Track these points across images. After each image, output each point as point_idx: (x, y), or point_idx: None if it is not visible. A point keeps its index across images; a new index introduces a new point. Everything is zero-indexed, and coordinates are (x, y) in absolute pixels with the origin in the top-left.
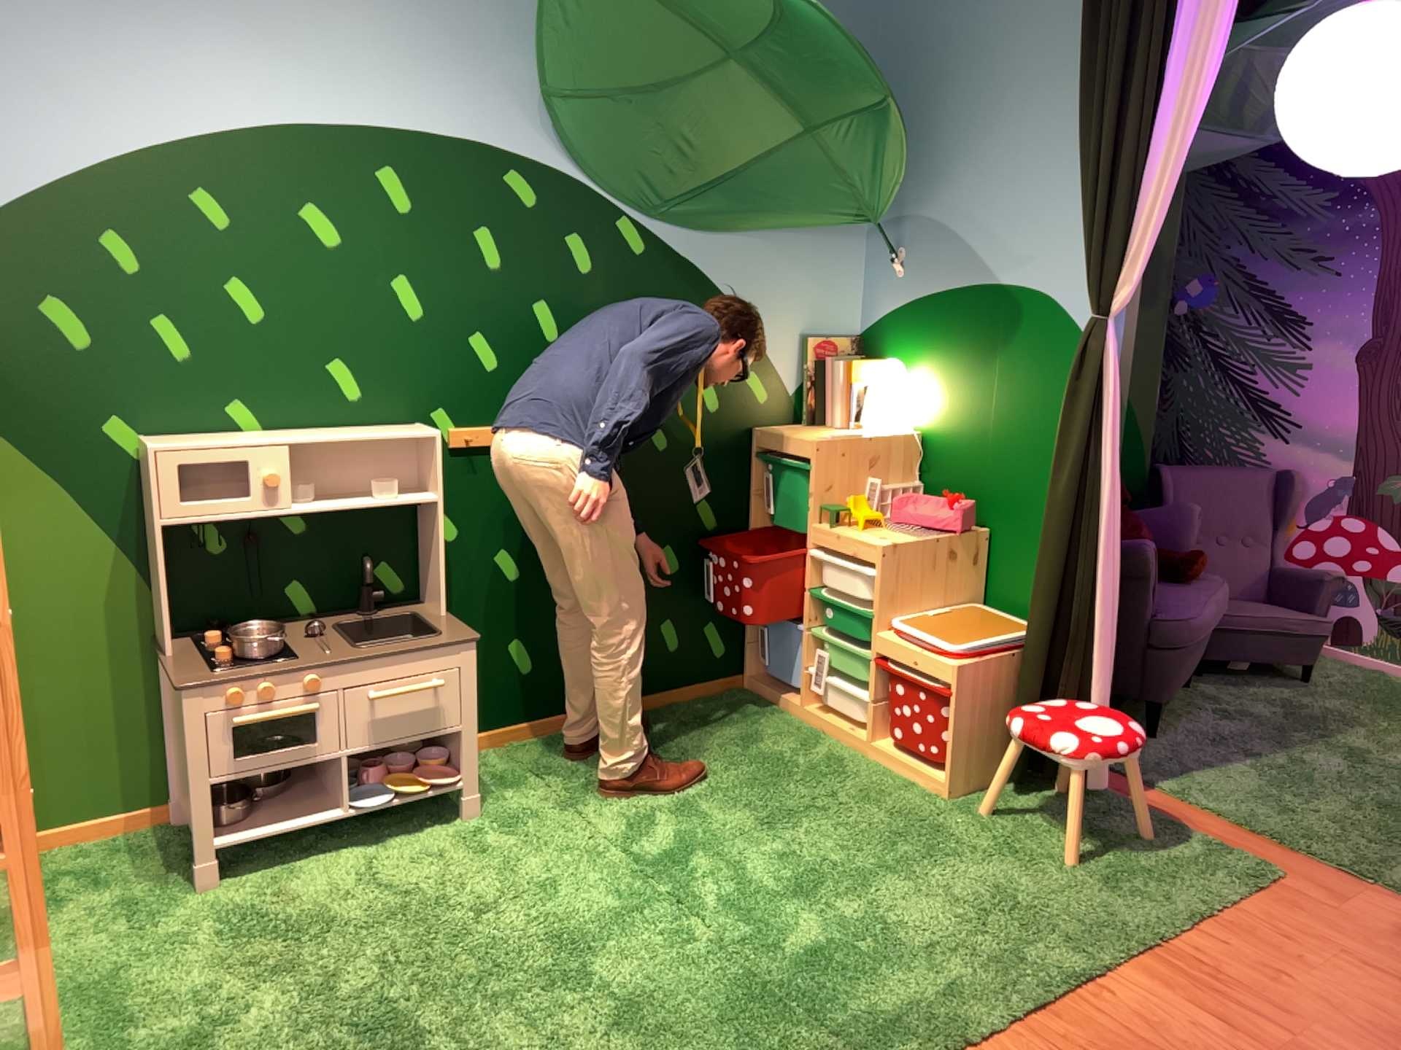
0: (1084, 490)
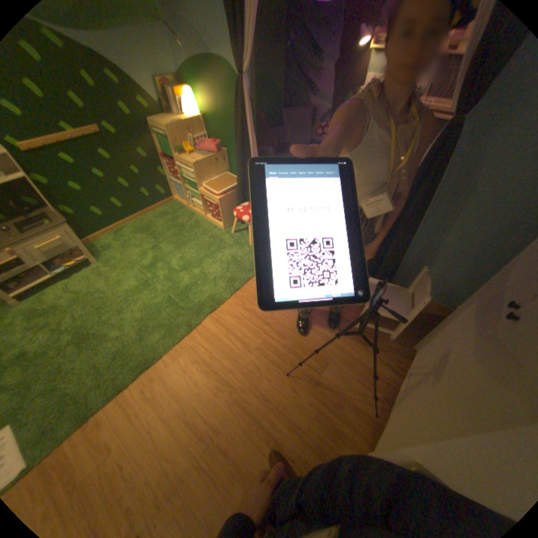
0: (244, 142)
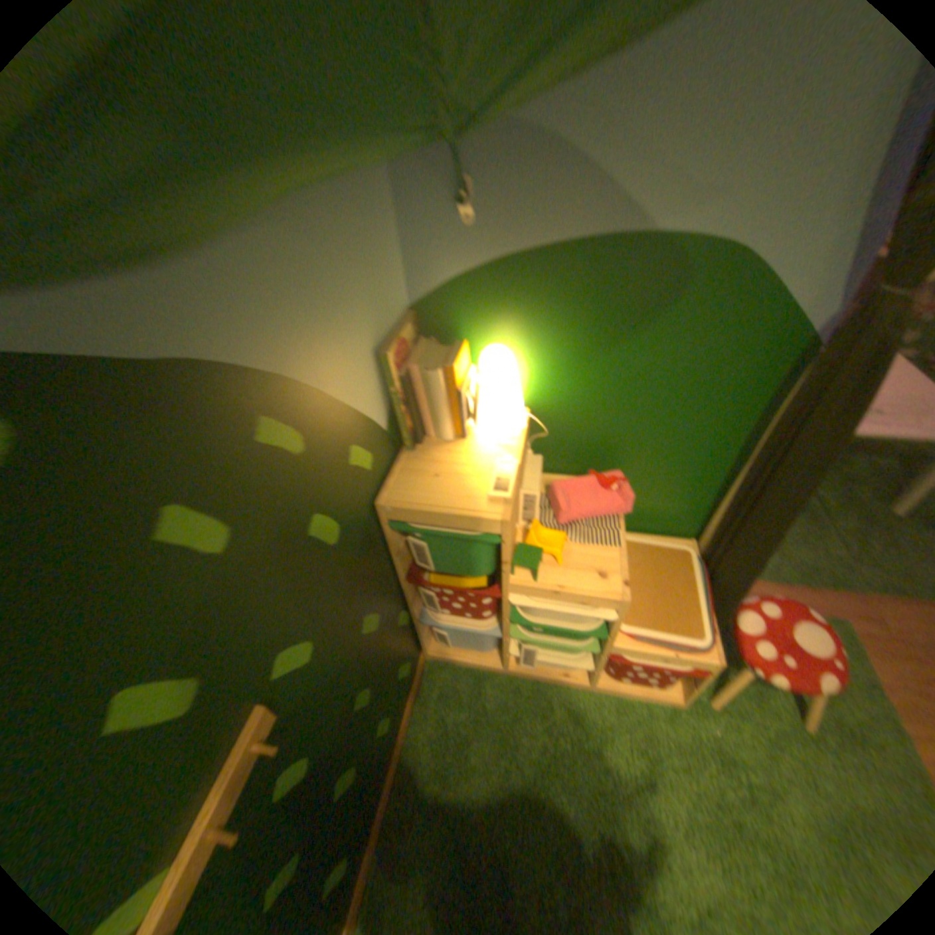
0: (815, 478)
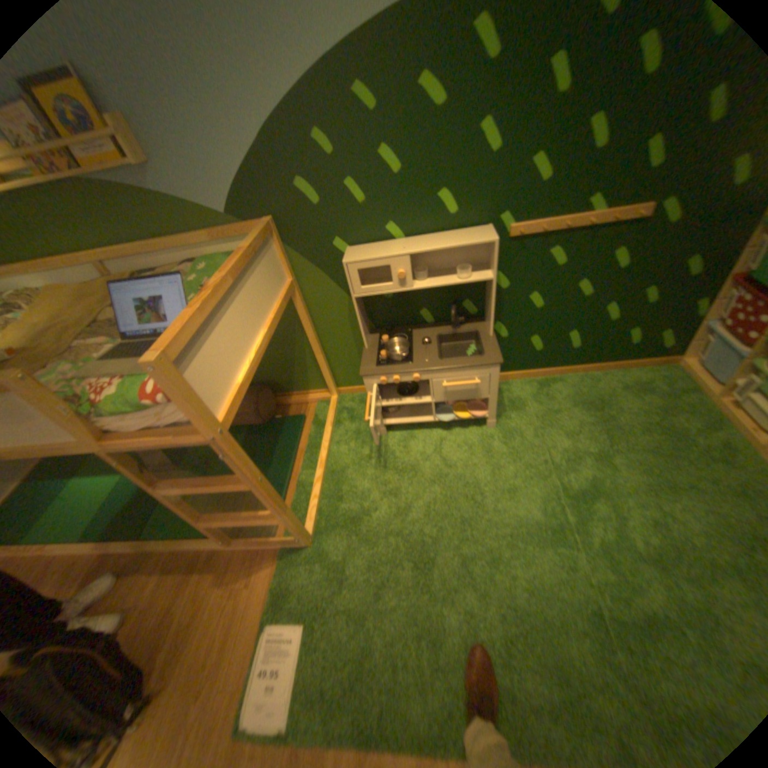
0: None
